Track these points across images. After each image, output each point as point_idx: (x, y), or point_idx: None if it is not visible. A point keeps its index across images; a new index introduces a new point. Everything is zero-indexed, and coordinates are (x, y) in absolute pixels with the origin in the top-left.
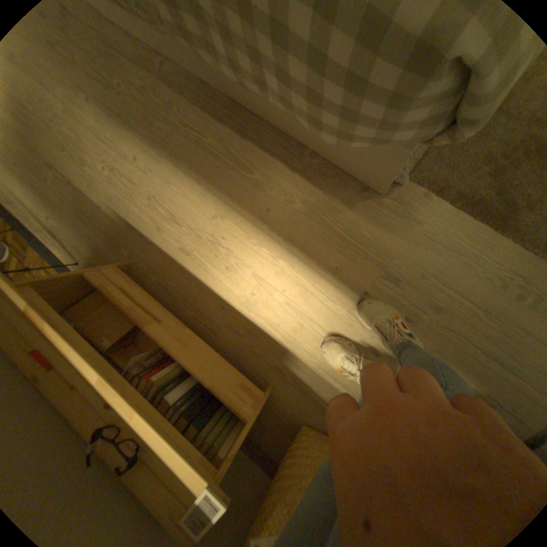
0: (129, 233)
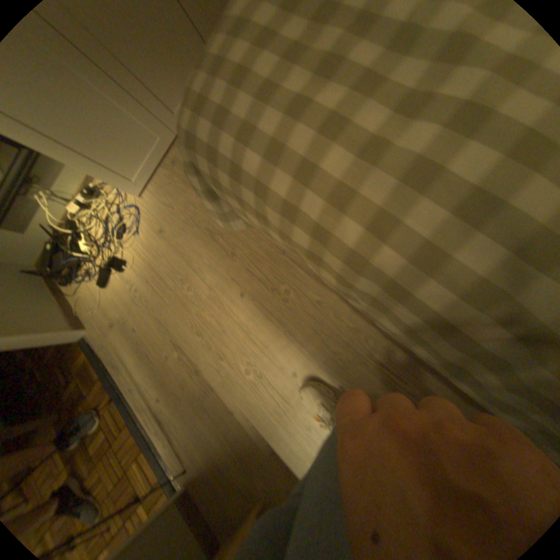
0: (268, 458)
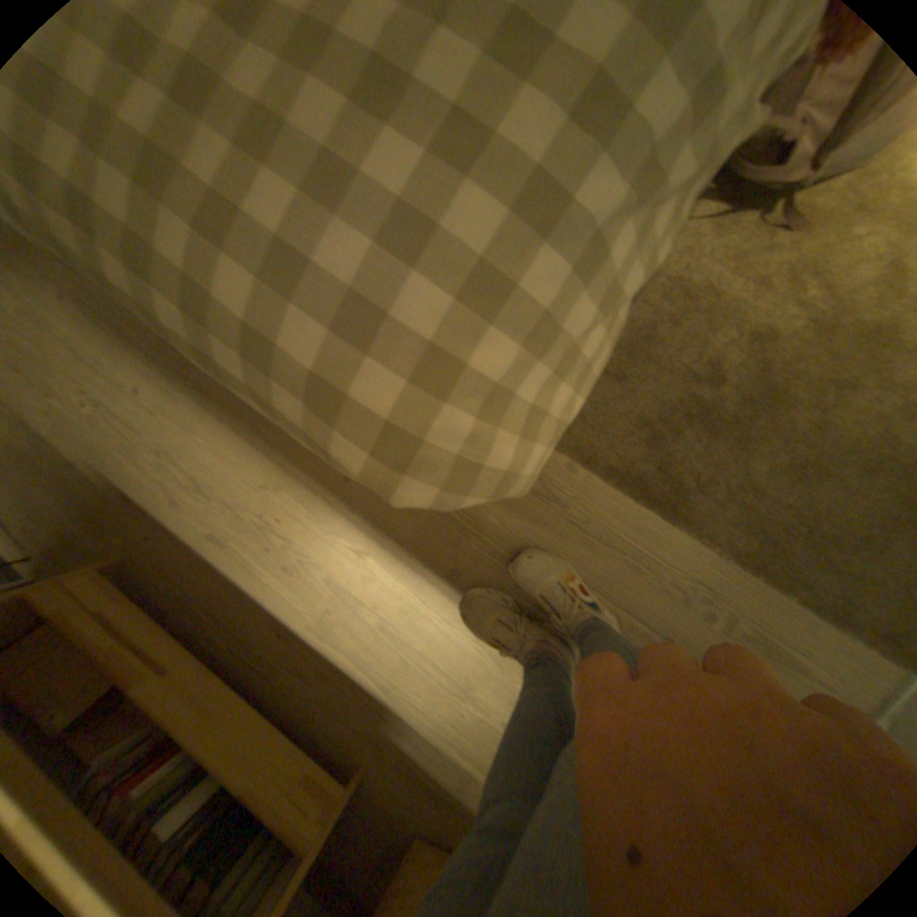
0: (121, 508)
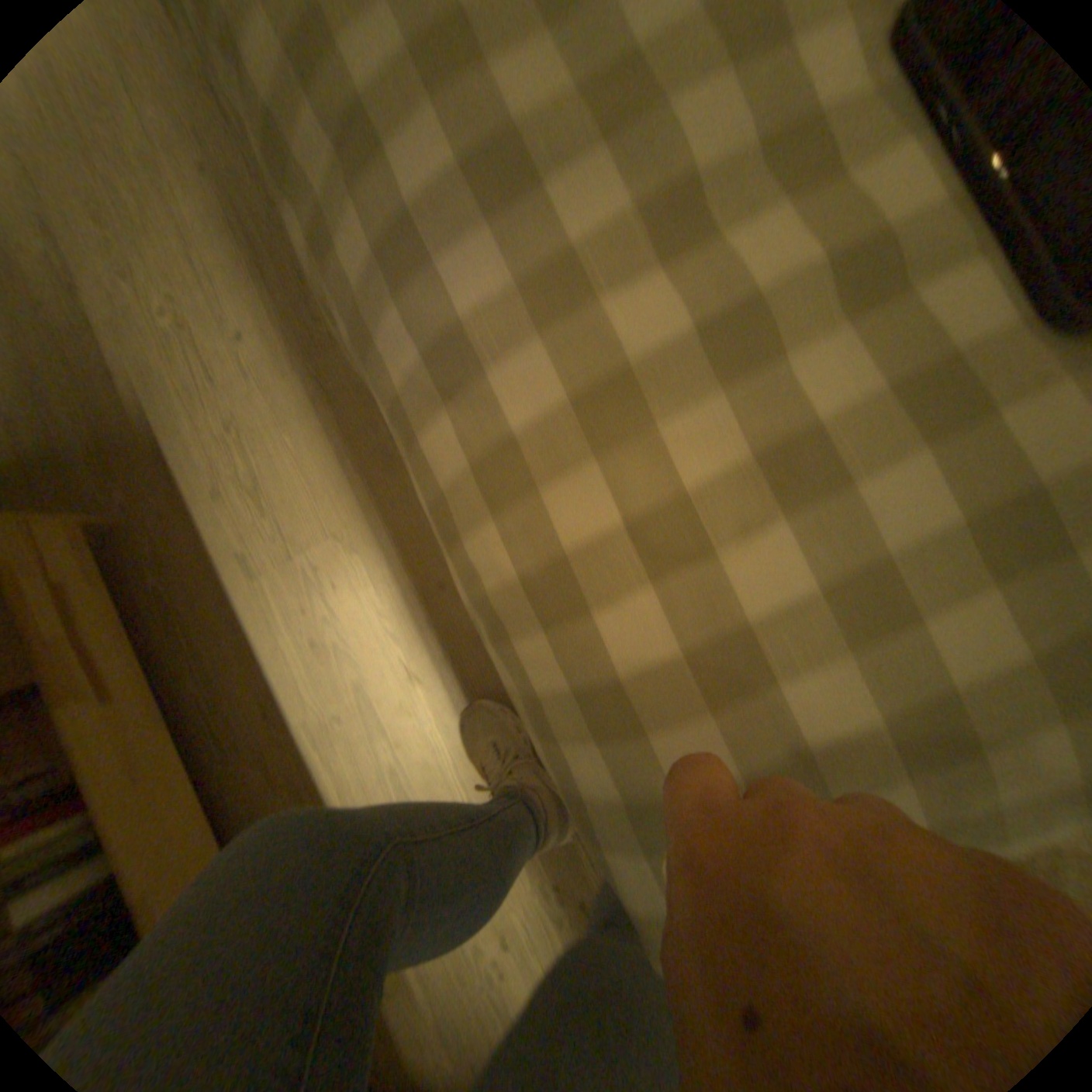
0: (146, 461)
